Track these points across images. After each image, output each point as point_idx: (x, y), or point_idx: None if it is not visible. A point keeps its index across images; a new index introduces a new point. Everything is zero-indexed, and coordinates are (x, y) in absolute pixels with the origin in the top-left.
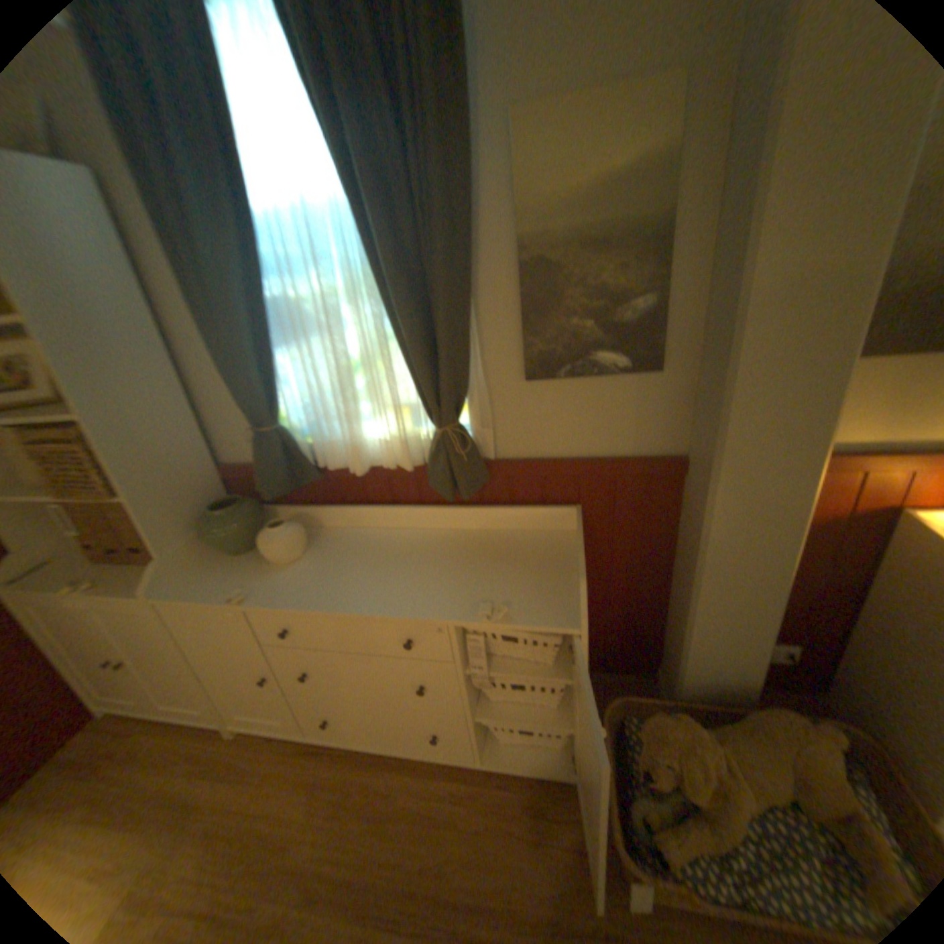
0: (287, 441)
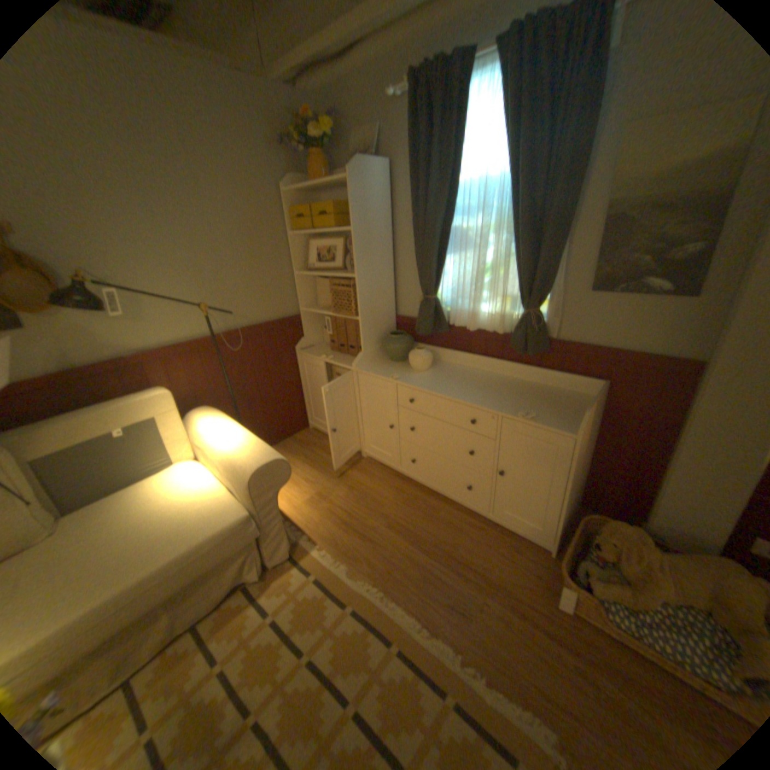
0: (437, 307)
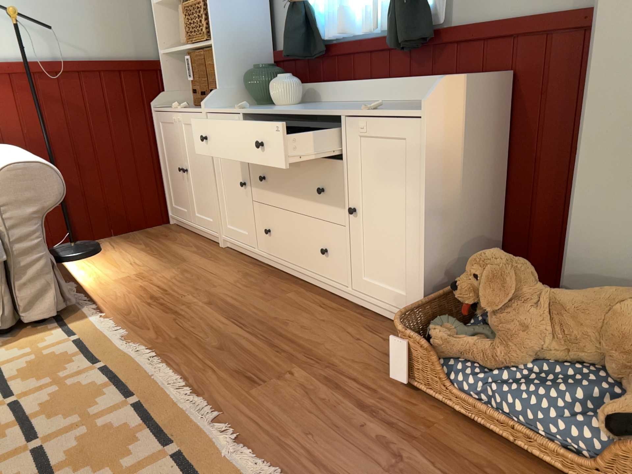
0: (310, 21)
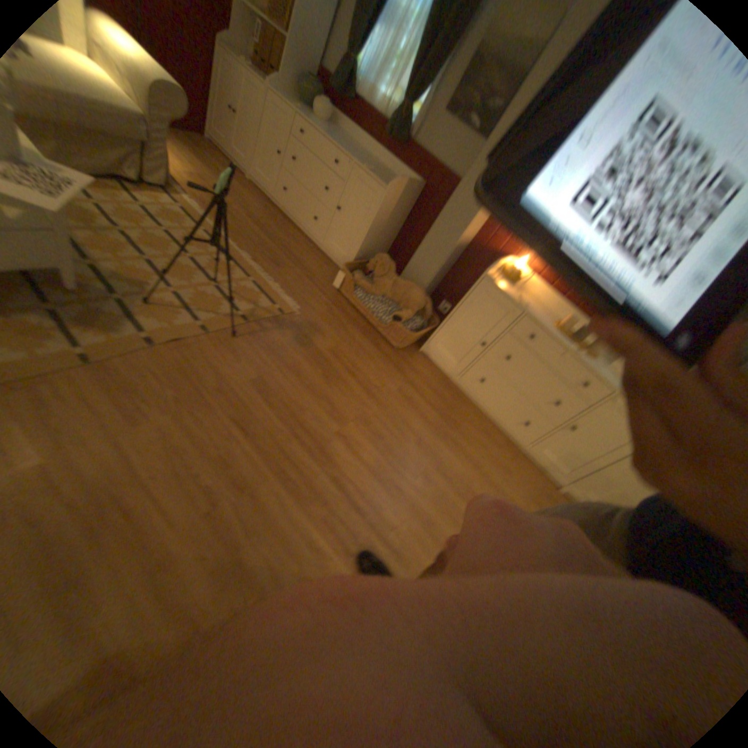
0: (353, 72)
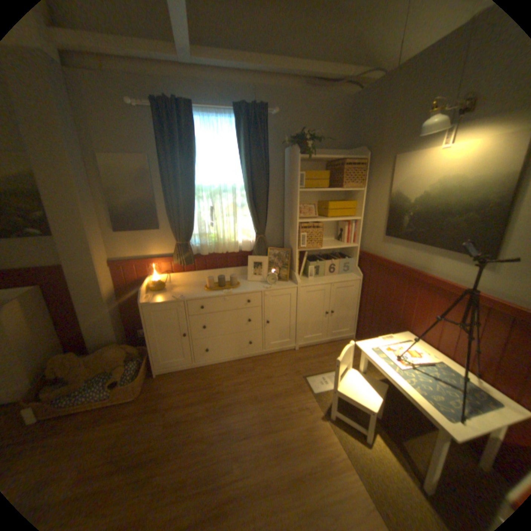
0: None
